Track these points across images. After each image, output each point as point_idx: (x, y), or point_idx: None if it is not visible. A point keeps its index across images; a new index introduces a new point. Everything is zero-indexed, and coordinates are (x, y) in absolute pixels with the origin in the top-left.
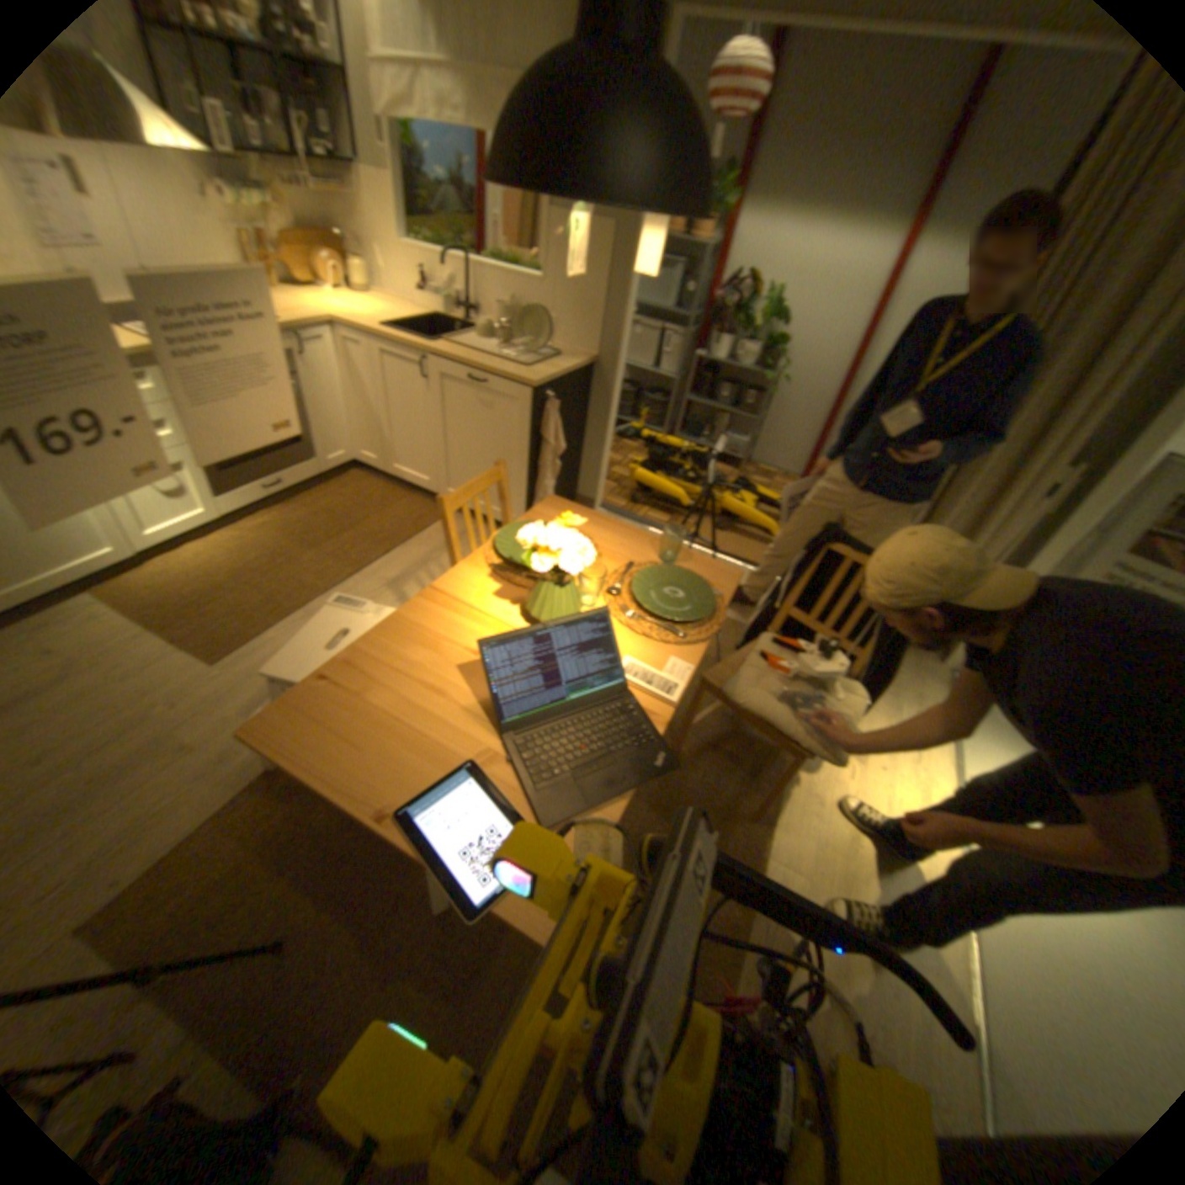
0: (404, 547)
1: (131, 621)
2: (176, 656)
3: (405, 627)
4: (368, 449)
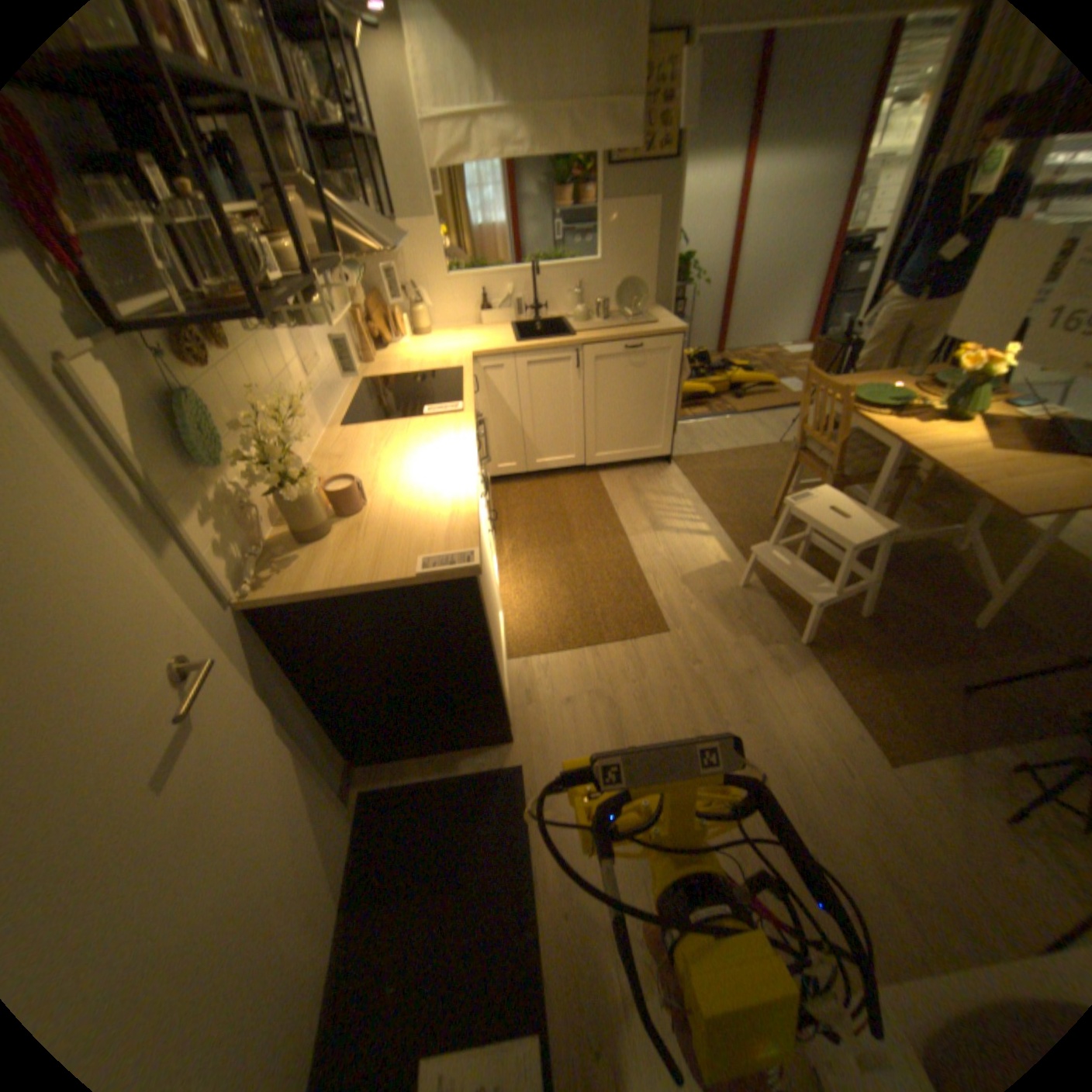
0: (619, 507)
1: (574, 651)
2: (644, 644)
3: (945, 452)
4: (502, 462)
